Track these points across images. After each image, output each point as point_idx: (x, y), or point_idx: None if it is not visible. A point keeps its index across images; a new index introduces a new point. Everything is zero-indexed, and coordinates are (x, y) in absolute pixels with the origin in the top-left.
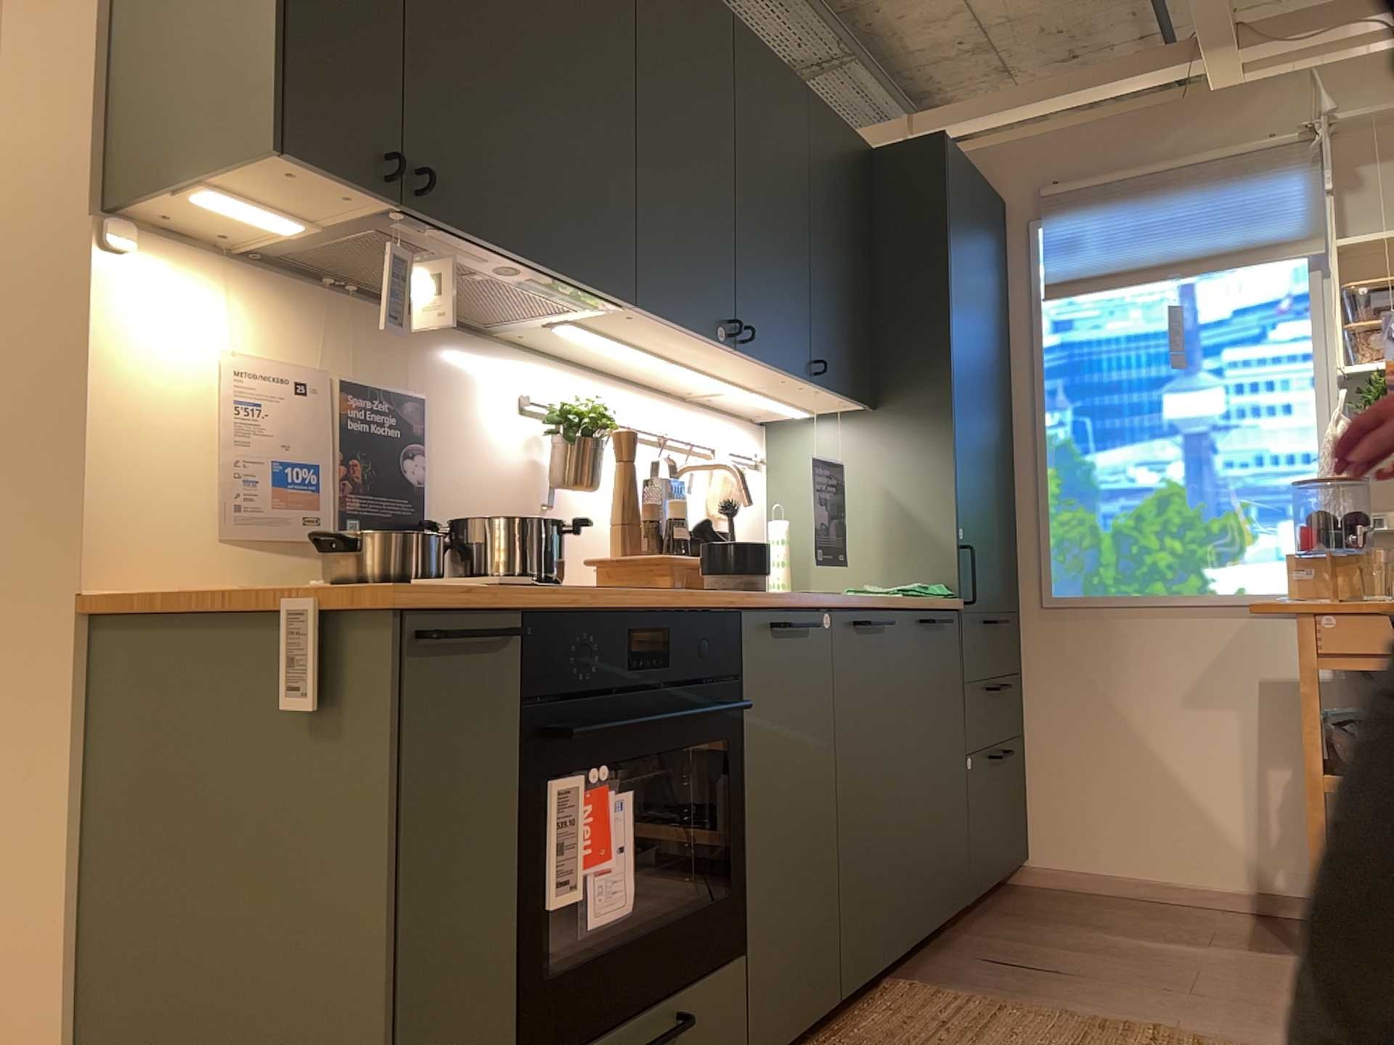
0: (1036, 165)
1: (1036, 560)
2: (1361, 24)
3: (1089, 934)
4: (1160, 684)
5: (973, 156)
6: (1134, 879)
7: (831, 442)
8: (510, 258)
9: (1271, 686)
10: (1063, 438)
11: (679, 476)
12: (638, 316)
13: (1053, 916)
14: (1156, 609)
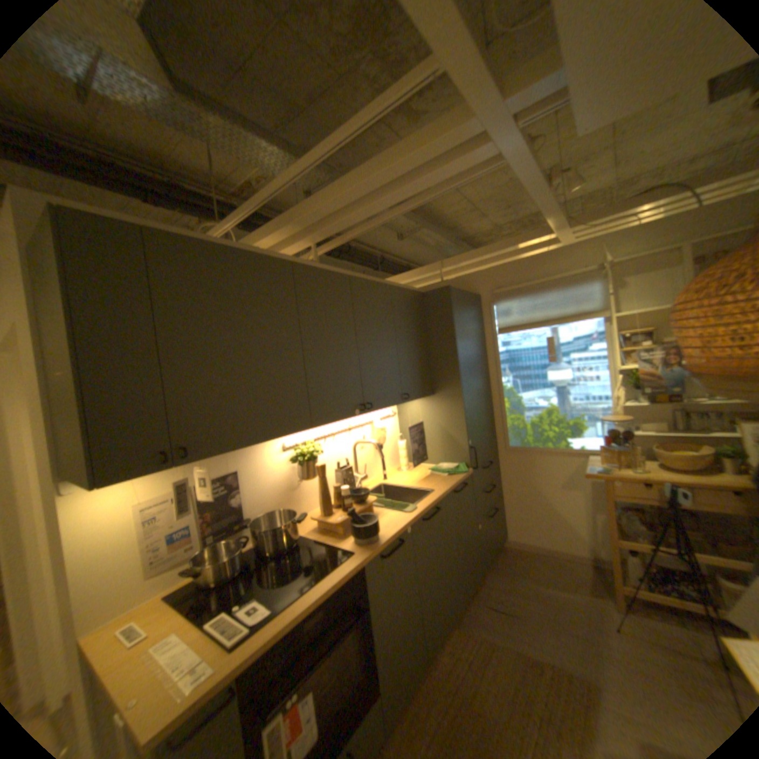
0: (491, 279)
1: (502, 432)
2: (624, 217)
3: (528, 586)
4: (552, 481)
5: (466, 276)
6: (546, 550)
7: (418, 406)
8: (244, 447)
9: (596, 485)
10: (509, 387)
11: (356, 446)
12: (316, 425)
13: (515, 572)
14: (549, 453)
